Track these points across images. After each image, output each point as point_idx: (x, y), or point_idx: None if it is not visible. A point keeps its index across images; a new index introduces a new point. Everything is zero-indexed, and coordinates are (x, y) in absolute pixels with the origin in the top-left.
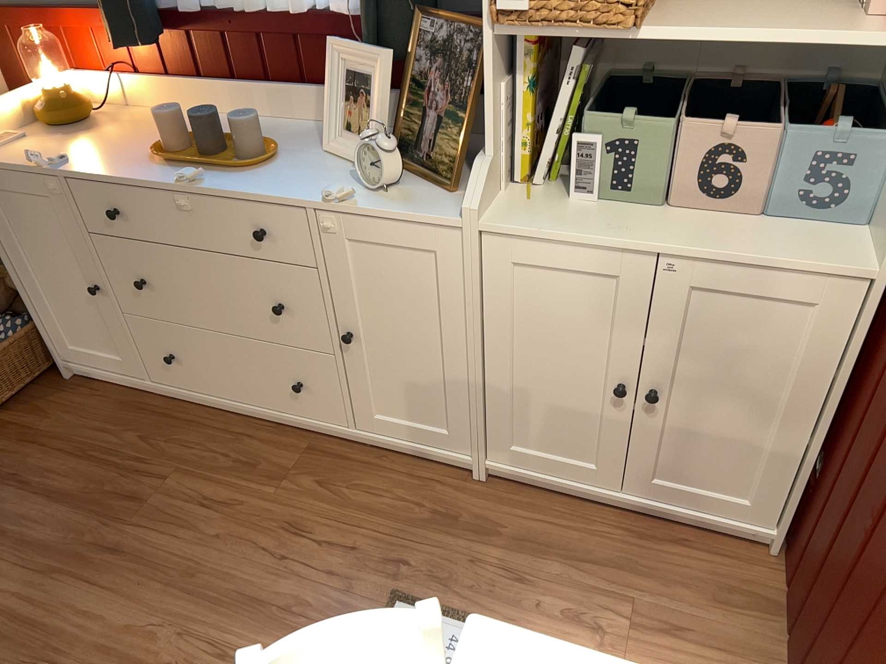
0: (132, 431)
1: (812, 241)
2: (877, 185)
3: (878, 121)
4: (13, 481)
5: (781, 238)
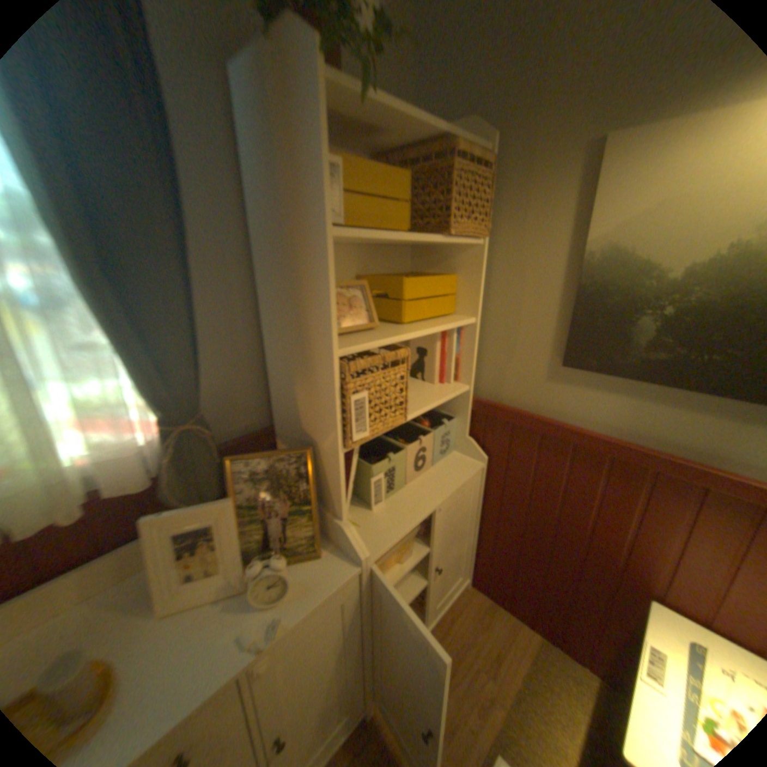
0: None
1: (455, 463)
2: (458, 433)
3: (436, 411)
4: None
5: (449, 468)
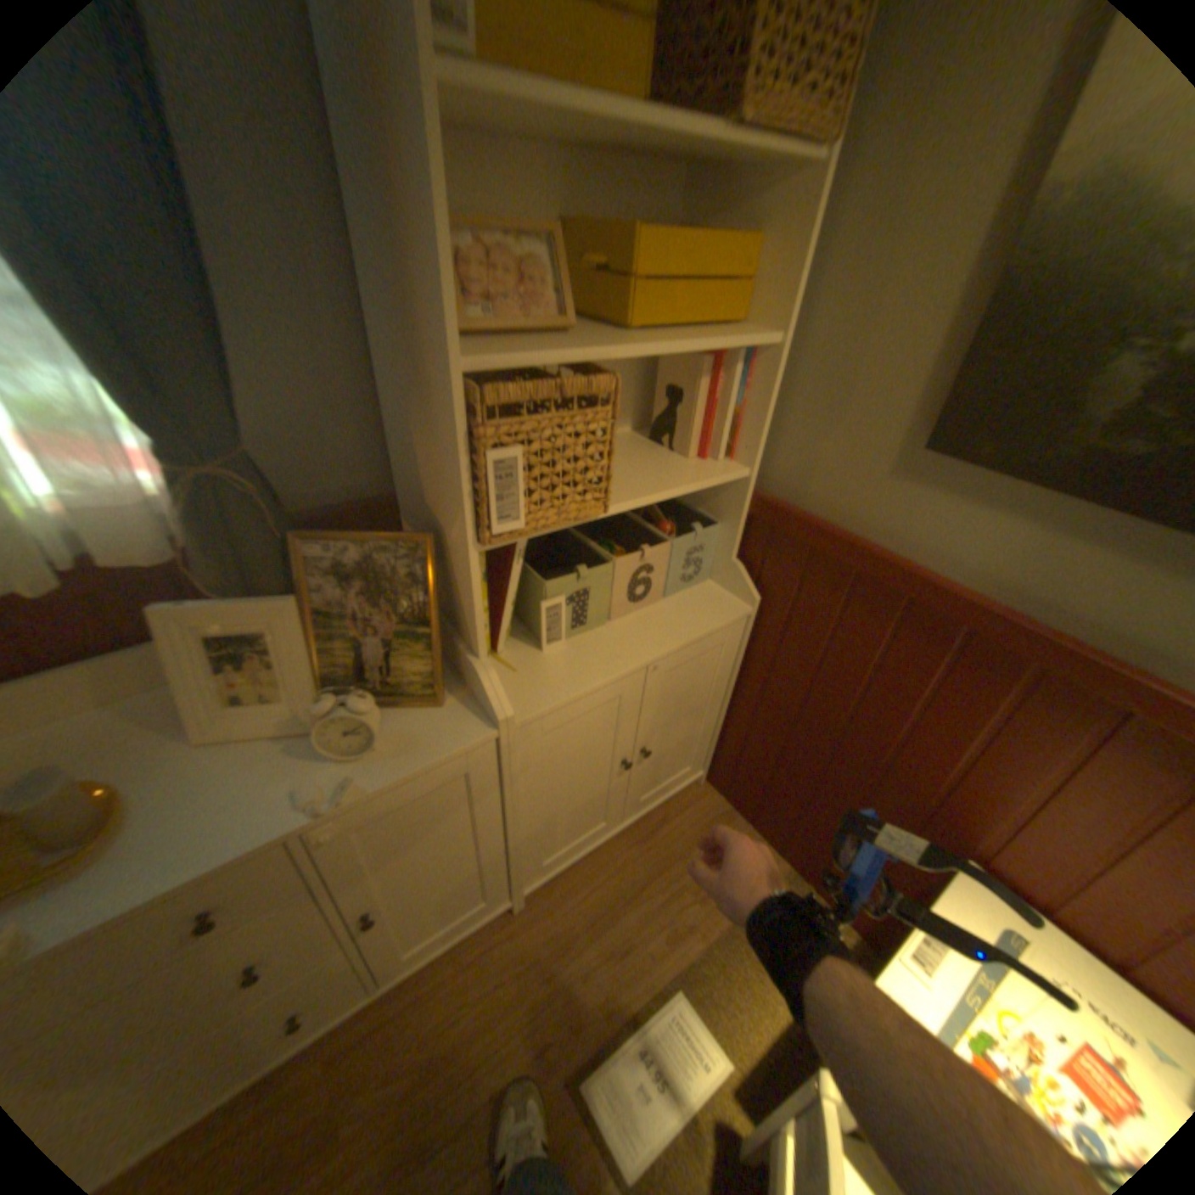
0: None
1: (705, 600)
2: (720, 552)
3: (691, 510)
4: None
5: (691, 607)
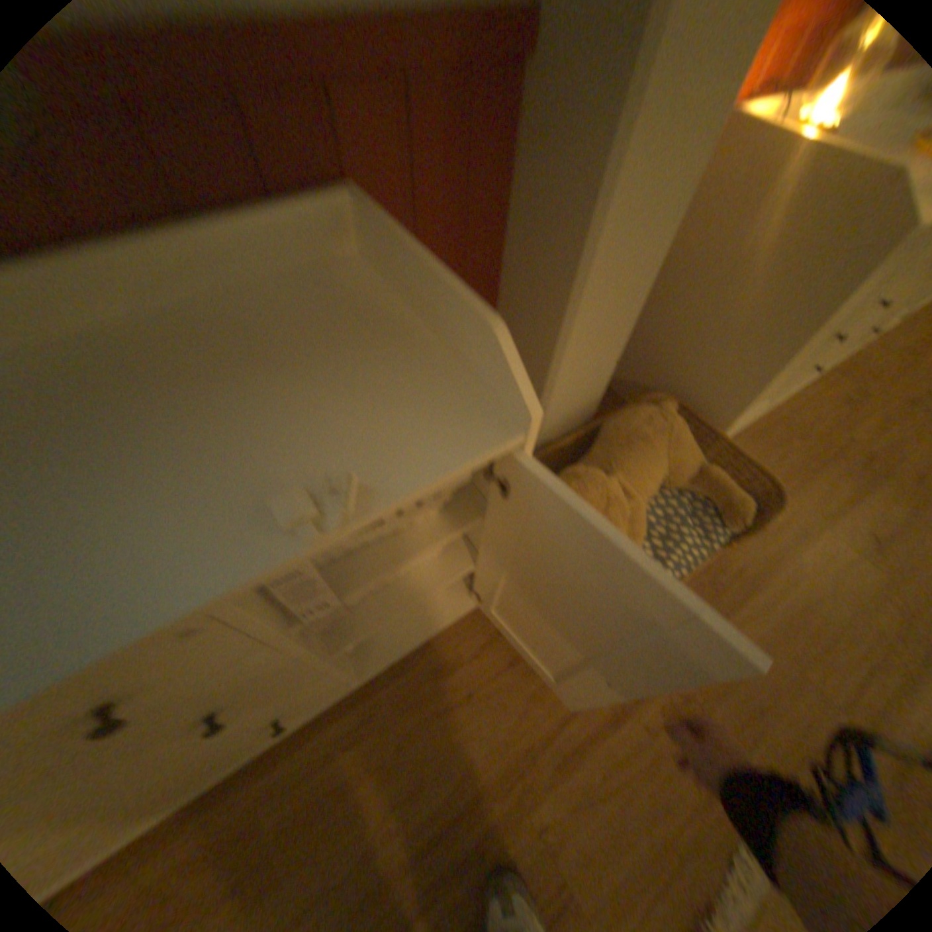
0: (790, 446)
1: None
2: None
3: None
4: (832, 527)
5: None
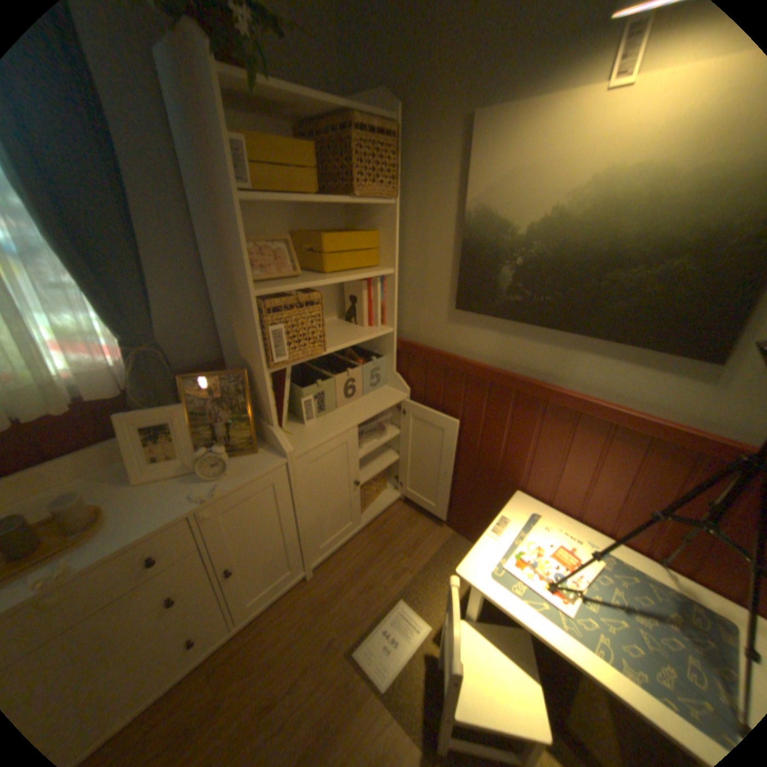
0: None
1: (383, 394)
2: (388, 370)
3: (371, 352)
4: None
5: (377, 397)
